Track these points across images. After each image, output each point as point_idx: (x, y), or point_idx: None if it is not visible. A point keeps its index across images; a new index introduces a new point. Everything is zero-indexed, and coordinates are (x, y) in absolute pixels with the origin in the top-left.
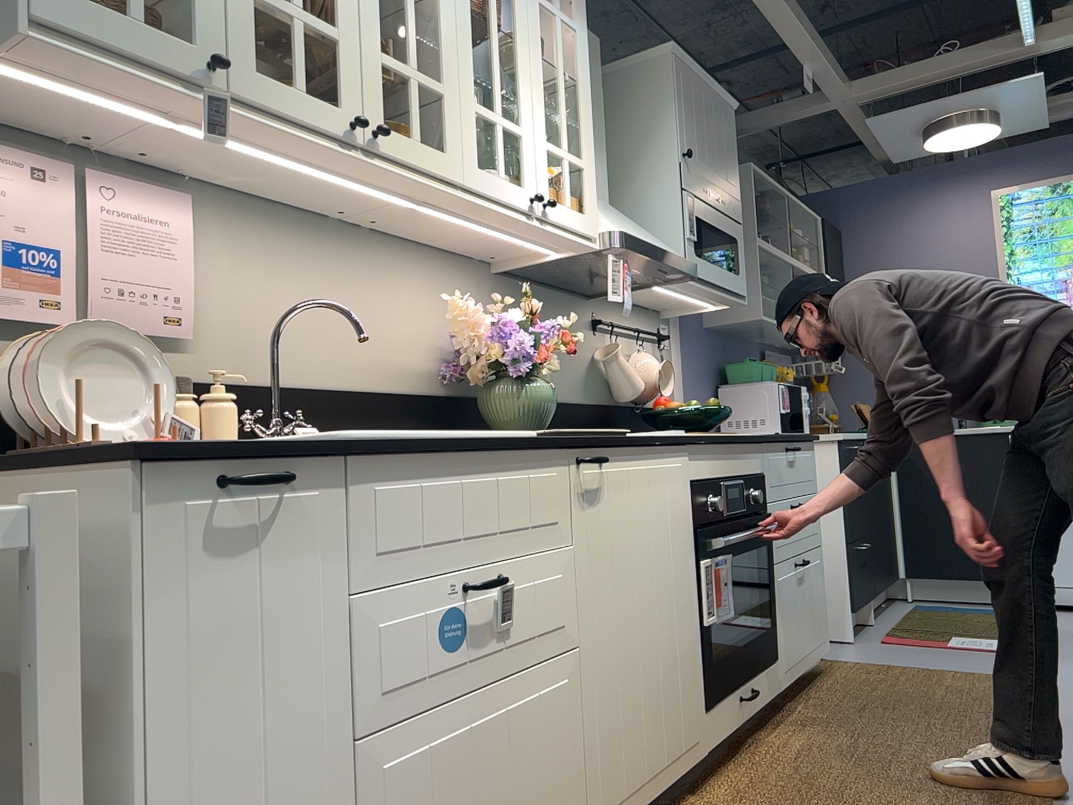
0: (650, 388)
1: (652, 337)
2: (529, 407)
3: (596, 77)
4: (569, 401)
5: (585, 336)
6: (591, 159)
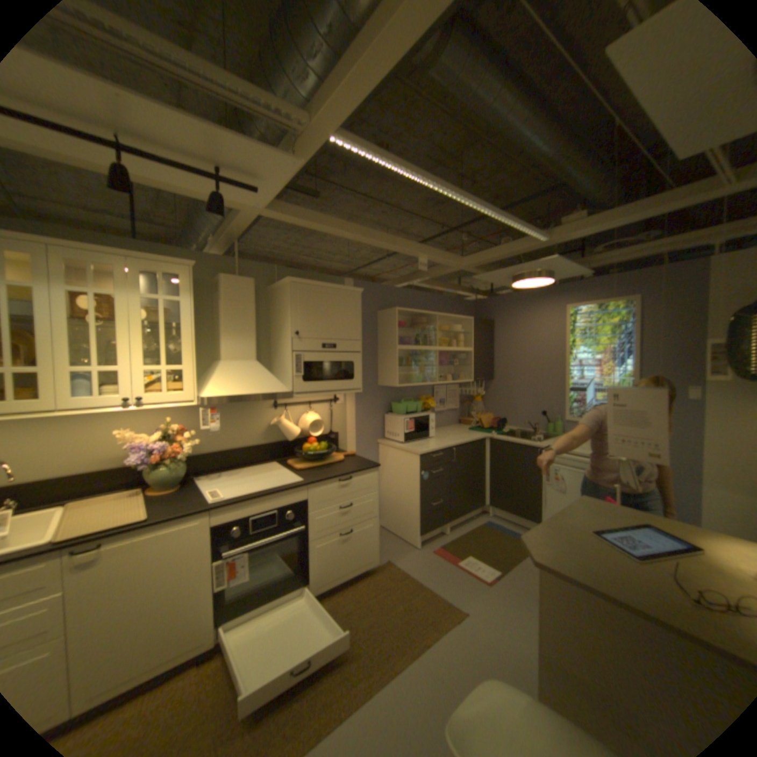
0: (308, 431)
1: (326, 401)
2: (158, 479)
3: (247, 299)
4: (248, 445)
5: (265, 412)
6: (191, 363)
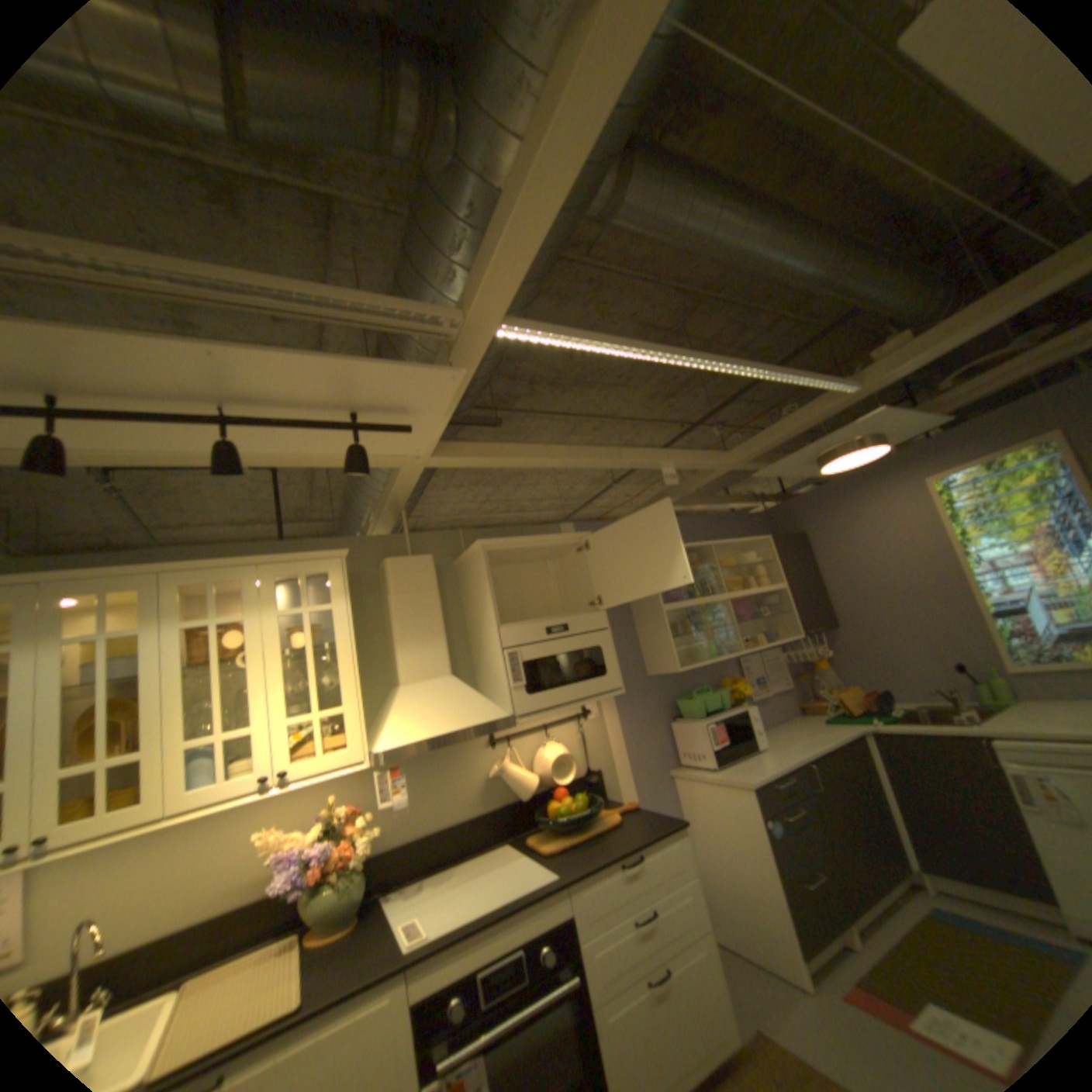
0: (549, 779)
1: (570, 719)
2: (318, 914)
3: (425, 585)
4: (457, 822)
5: (476, 757)
6: (353, 699)
